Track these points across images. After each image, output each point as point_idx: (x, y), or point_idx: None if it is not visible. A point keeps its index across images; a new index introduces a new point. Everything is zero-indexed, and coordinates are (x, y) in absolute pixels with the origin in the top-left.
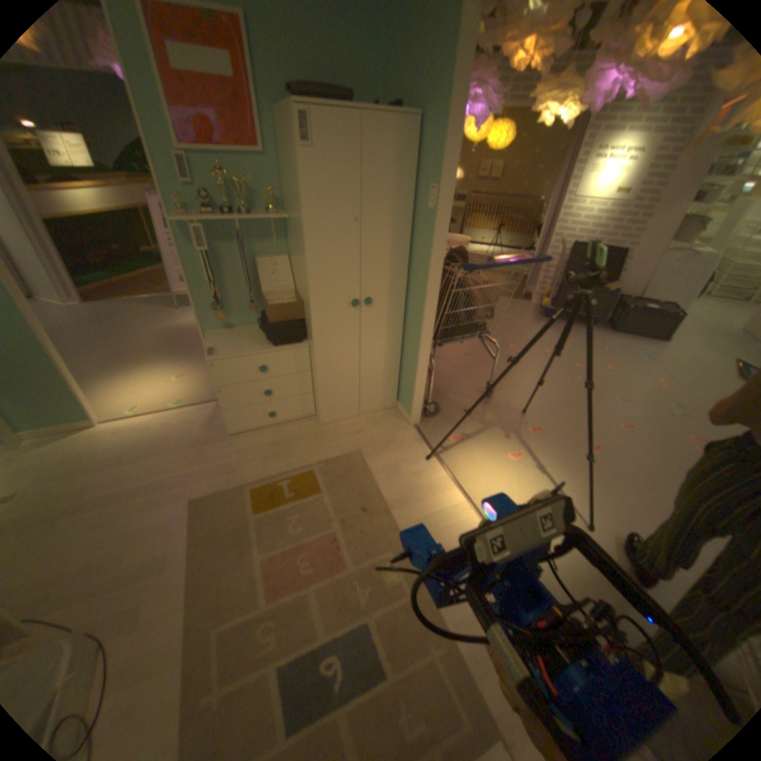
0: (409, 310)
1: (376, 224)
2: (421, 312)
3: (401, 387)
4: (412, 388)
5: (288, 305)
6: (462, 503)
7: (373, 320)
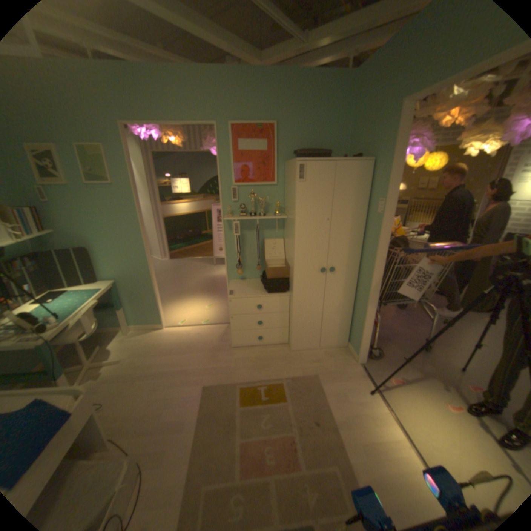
0: (361, 277)
1: (341, 221)
2: (370, 279)
3: (352, 332)
4: (361, 333)
5: (279, 268)
6: (403, 440)
7: (334, 282)
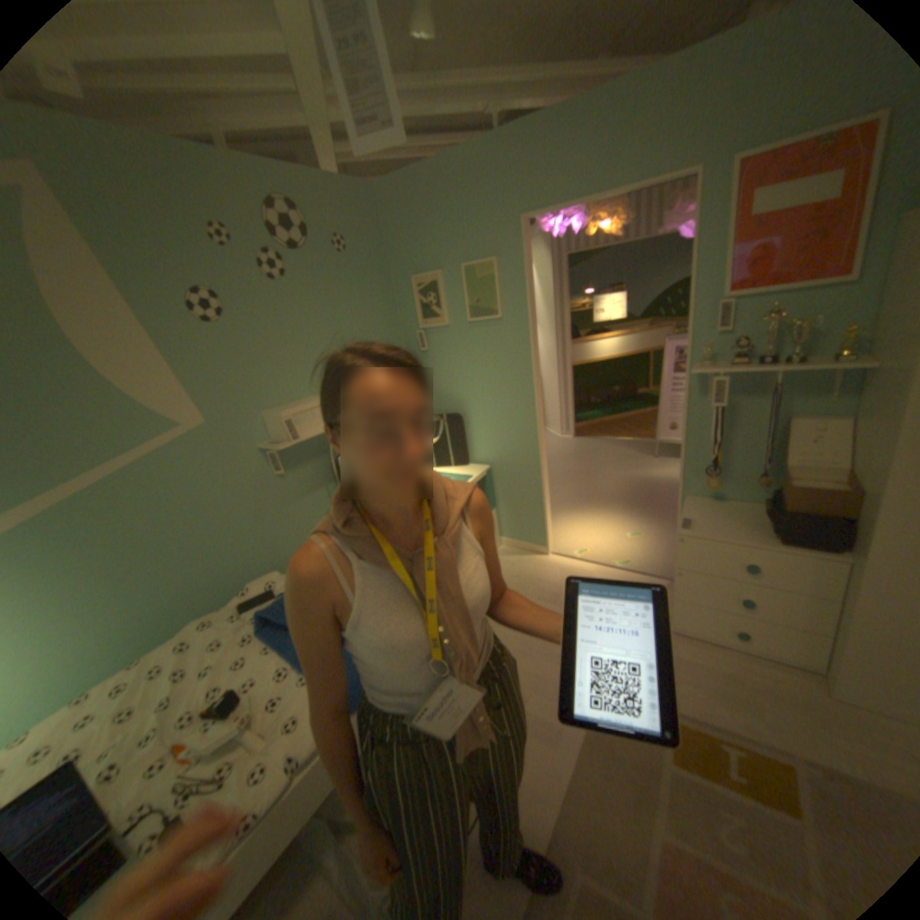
0: None
1: None
2: None
3: None
4: None
5: (831, 492)
6: None
7: None
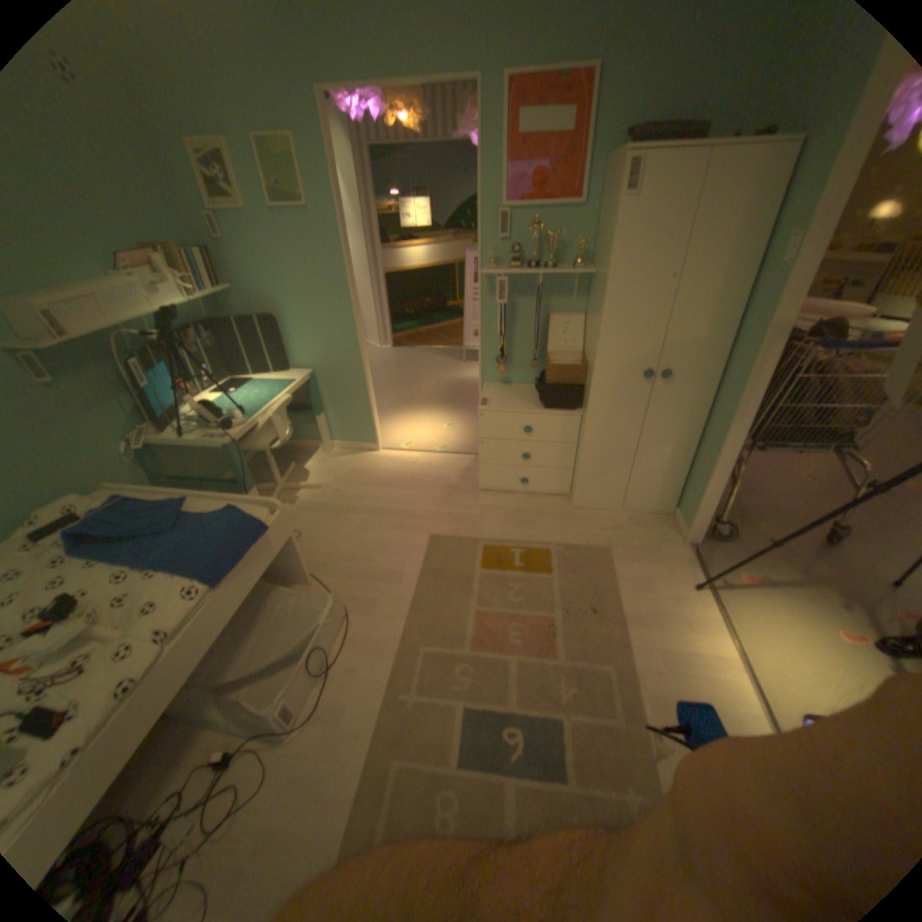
0: (727, 392)
1: (705, 278)
2: (744, 395)
3: (691, 490)
4: (706, 493)
5: (572, 366)
6: (738, 660)
7: (671, 397)
